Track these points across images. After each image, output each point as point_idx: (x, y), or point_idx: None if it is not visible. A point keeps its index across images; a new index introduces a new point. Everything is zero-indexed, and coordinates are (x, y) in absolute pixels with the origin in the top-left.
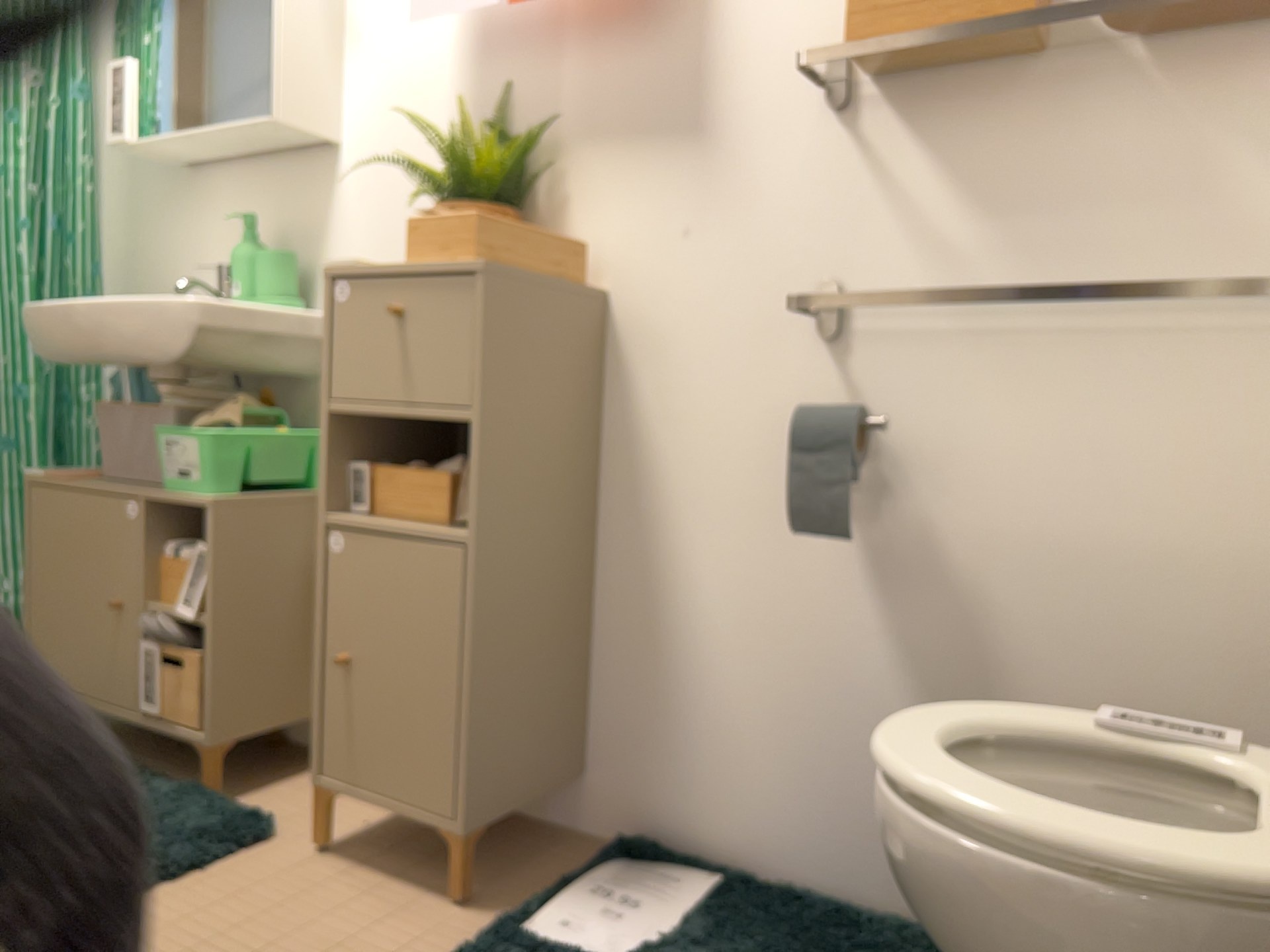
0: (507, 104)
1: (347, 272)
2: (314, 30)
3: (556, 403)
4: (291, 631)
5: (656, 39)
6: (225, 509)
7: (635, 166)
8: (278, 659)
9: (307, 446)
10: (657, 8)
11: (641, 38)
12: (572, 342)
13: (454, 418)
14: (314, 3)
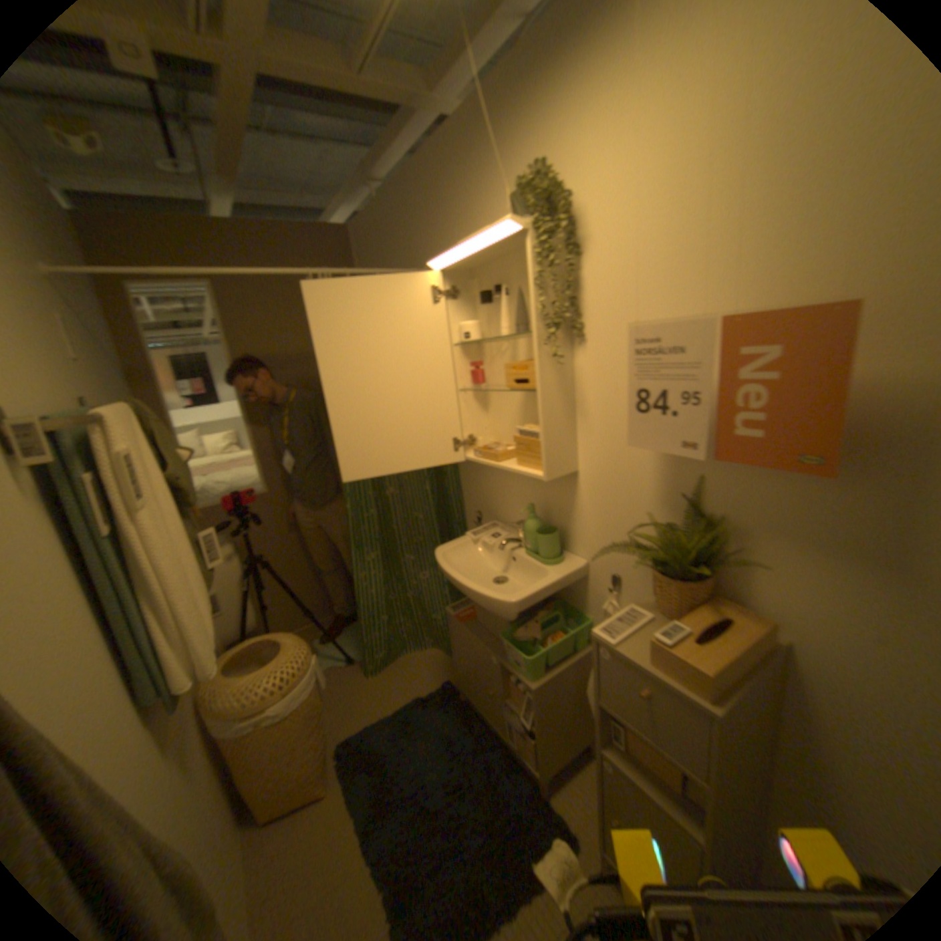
0: (699, 486)
1: (604, 643)
2: (556, 418)
3: (758, 739)
4: (570, 726)
5: (859, 484)
6: (536, 695)
7: (828, 571)
8: (566, 740)
9: (571, 640)
10: (863, 459)
11: (842, 478)
12: (769, 696)
13: (692, 779)
14: (554, 402)
